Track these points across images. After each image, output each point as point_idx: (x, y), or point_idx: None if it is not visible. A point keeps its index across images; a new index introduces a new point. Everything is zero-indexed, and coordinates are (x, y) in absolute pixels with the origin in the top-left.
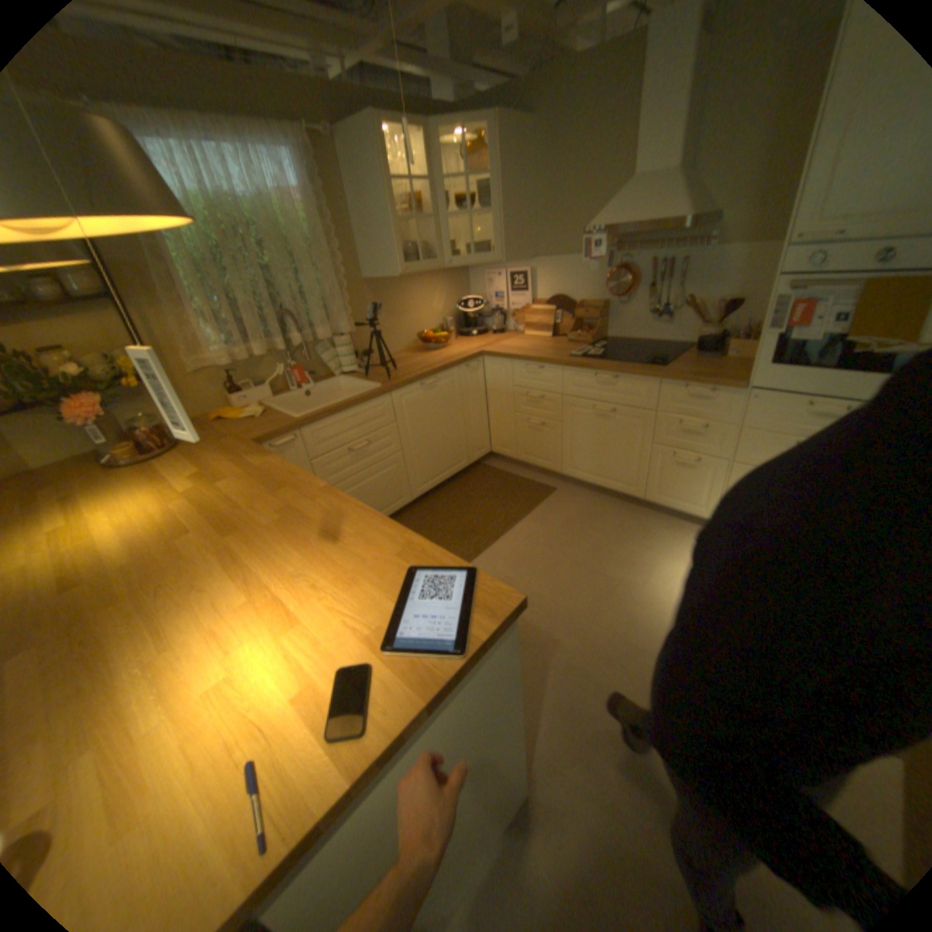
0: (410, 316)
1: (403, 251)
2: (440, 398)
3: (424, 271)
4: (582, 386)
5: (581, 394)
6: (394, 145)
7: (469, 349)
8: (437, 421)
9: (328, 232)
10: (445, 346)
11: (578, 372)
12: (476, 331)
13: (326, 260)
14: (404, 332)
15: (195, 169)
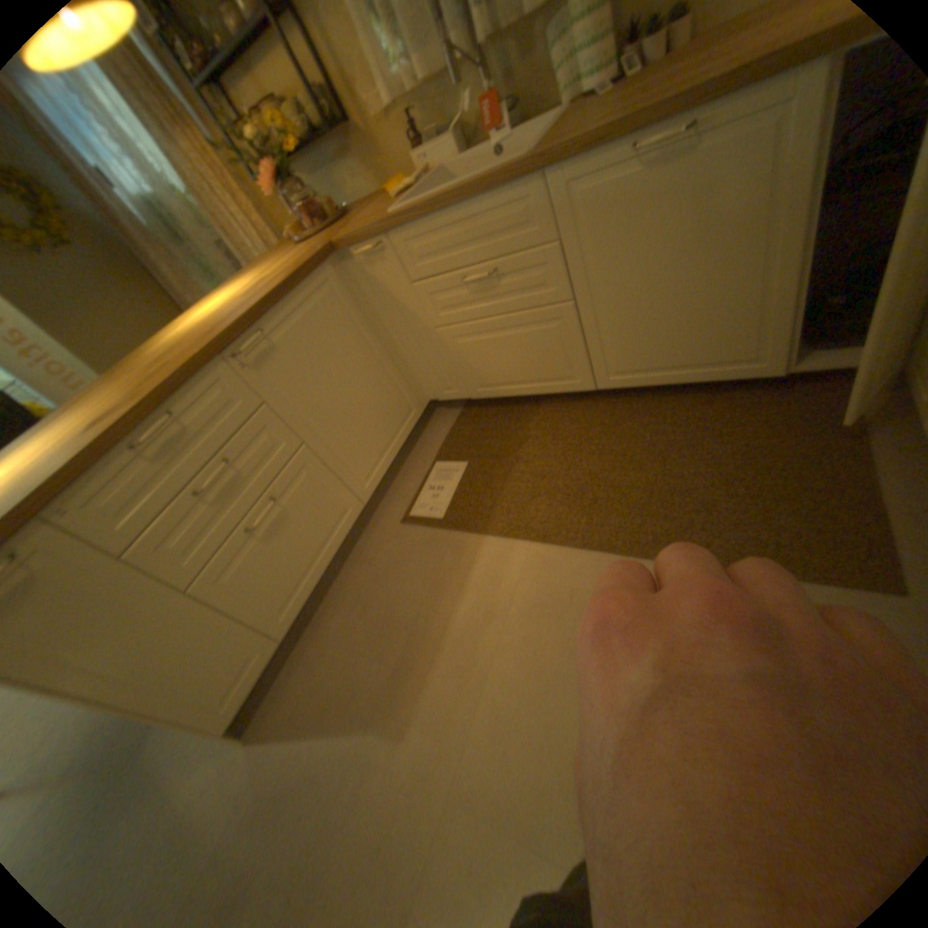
0: None
1: None
2: (707, 186)
3: None
4: None
5: None
6: None
7: None
8: (686, 251)
9: None
10: None
11: None
12: None
13: None
14: None
15: None
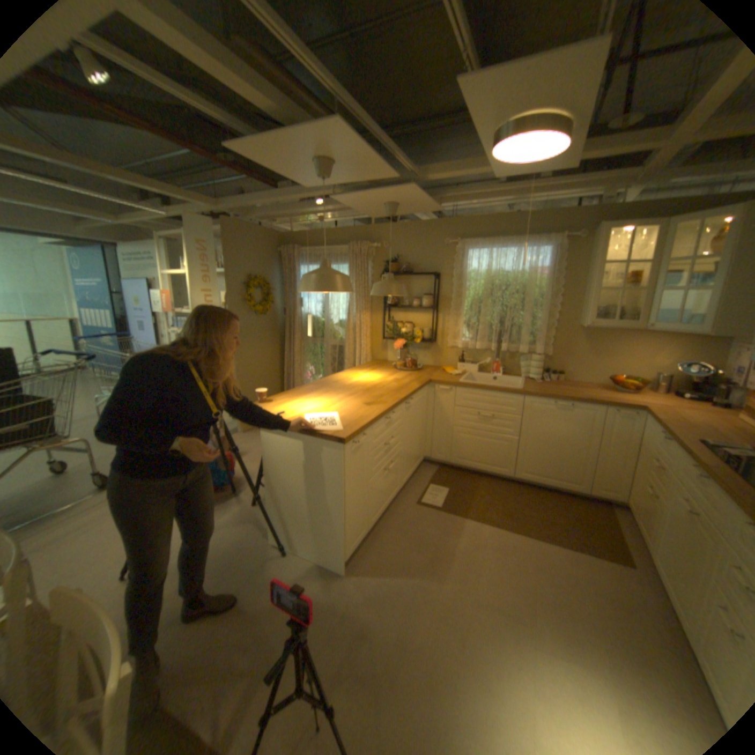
0: (621, 360)
1: (605, 310)
2: (573, 421)
3: (657, 329)
4: (688, 475)
5: (685, 483)
6: (652, 235)
7: (647, 402)
8: (563, 437)
9: (558, 291)
10: (637, 393)
11: (689, 458)
12: (694, 395)
13: (548, 308)
14: (608, 370)
15: (490, 259)
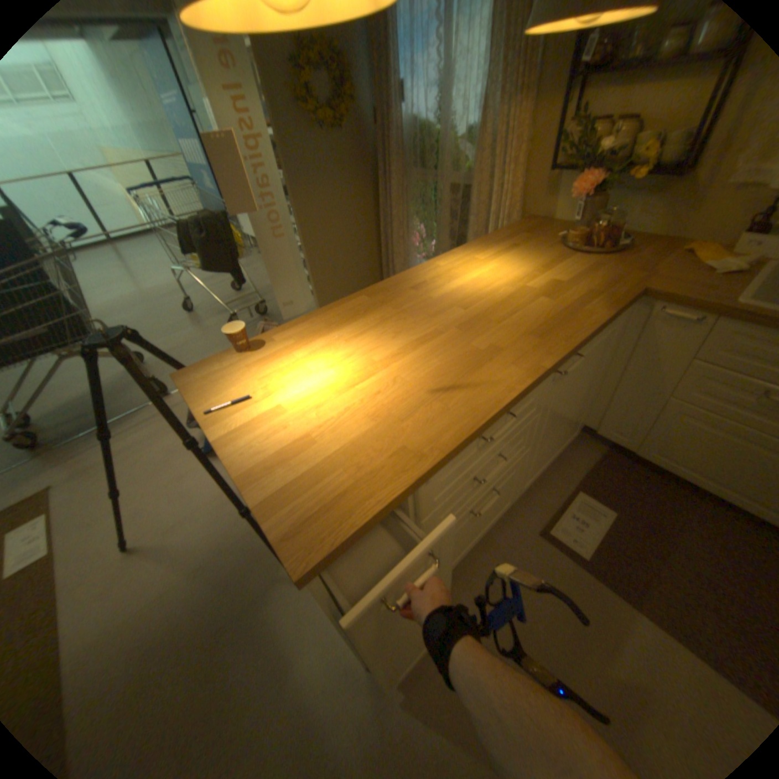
0: None
1: None
2: None
3: None
4: None
5: None
6: None
7: None
8: None
9: None
10: None
11: None
12: None
13: None
14: None
15: None
